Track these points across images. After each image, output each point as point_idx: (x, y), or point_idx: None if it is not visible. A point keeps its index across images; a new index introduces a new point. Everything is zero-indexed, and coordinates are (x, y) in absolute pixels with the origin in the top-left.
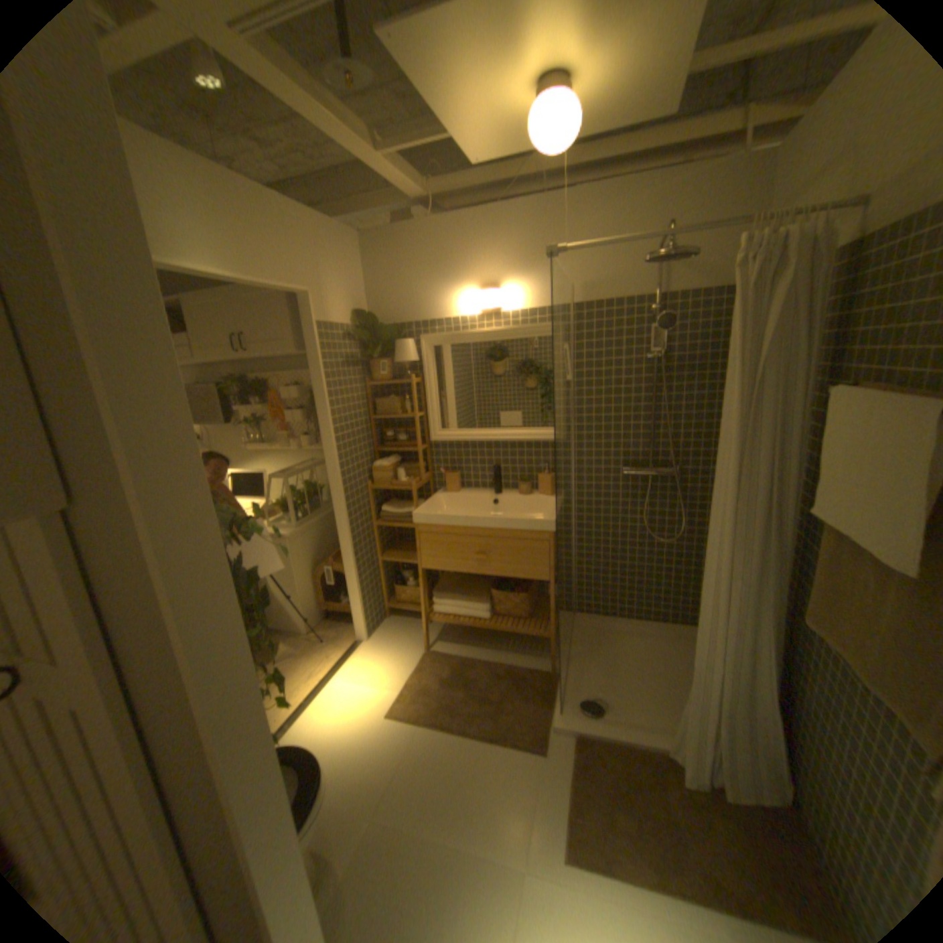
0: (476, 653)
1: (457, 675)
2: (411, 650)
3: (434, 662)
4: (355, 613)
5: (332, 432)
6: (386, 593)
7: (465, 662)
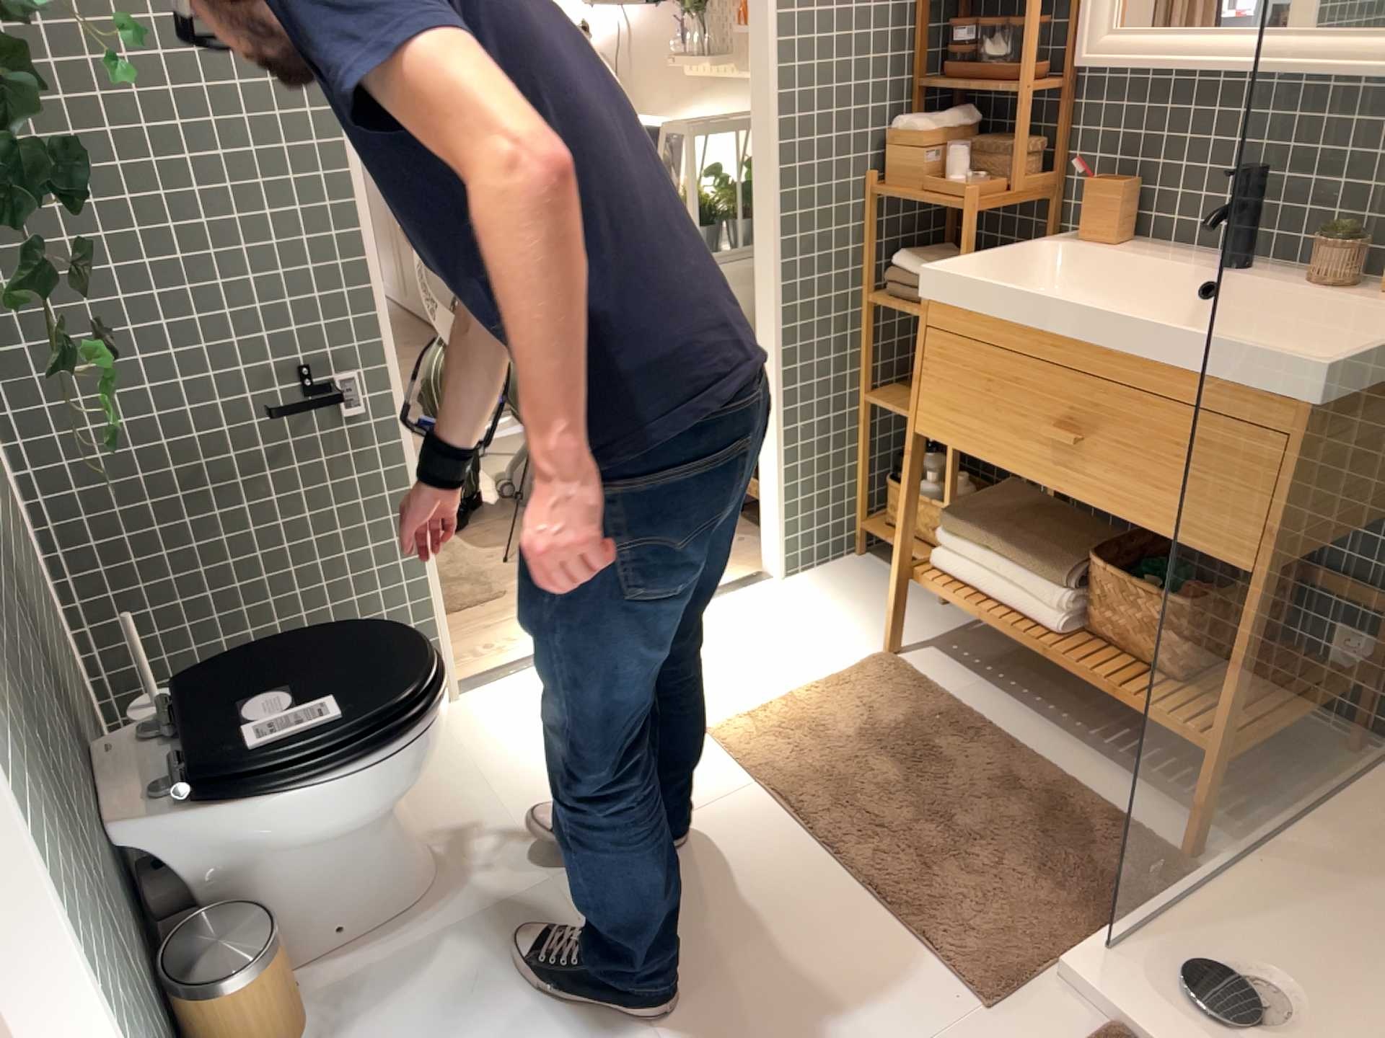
0: (1005, 713)
1: (917, 736)
2: (859, 640)
3: (888, 686)
4: (768, 508)
5: (775, 6)
6: (864, 494)
7: (958, 720)
